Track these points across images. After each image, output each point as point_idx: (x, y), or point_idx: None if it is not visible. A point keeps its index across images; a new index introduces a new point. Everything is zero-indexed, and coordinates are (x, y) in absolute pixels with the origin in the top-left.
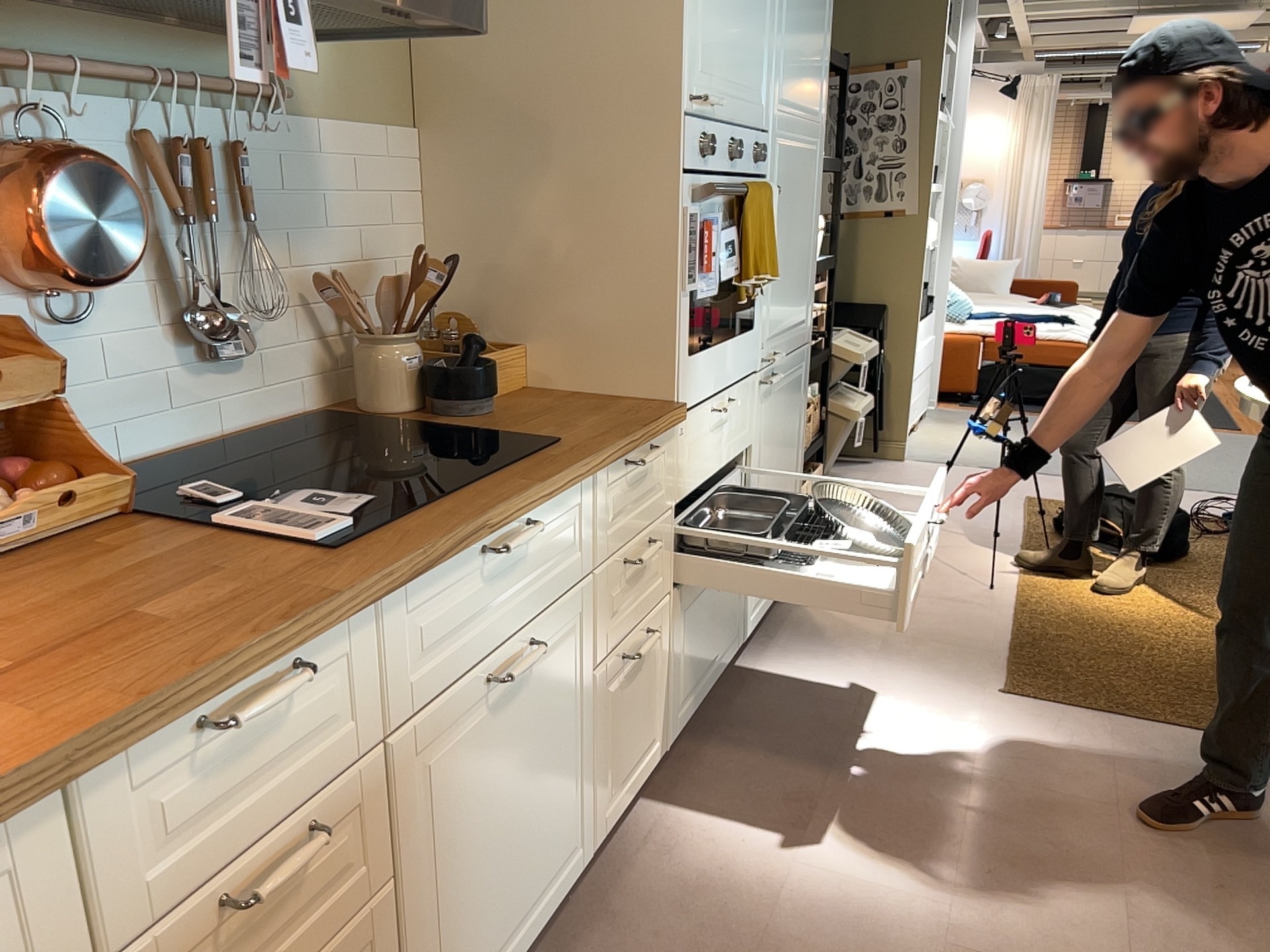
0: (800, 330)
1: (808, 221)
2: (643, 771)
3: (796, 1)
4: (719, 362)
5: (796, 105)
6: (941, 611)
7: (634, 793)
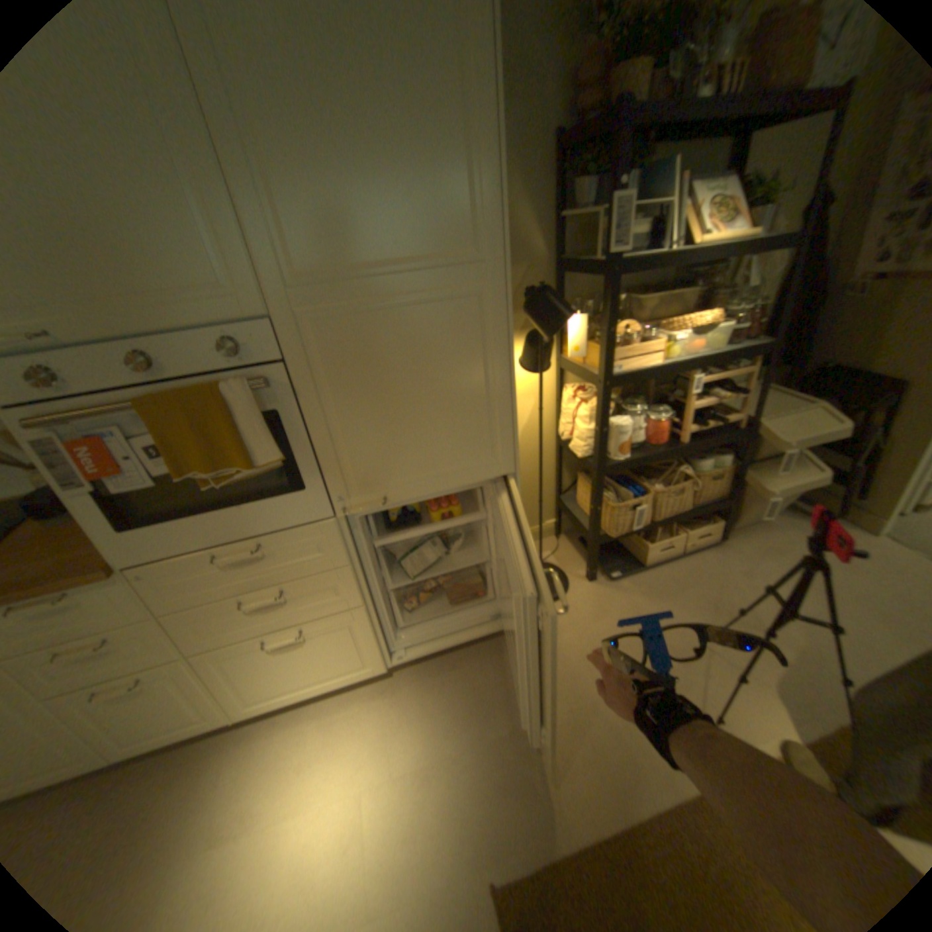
0: (473, 469)
1: (460, 372)
2: (182, 734)
3: (299, 132)
4: (204, 526)
5: (360, 262)
6: (604, 746)
7: (174, 742)
